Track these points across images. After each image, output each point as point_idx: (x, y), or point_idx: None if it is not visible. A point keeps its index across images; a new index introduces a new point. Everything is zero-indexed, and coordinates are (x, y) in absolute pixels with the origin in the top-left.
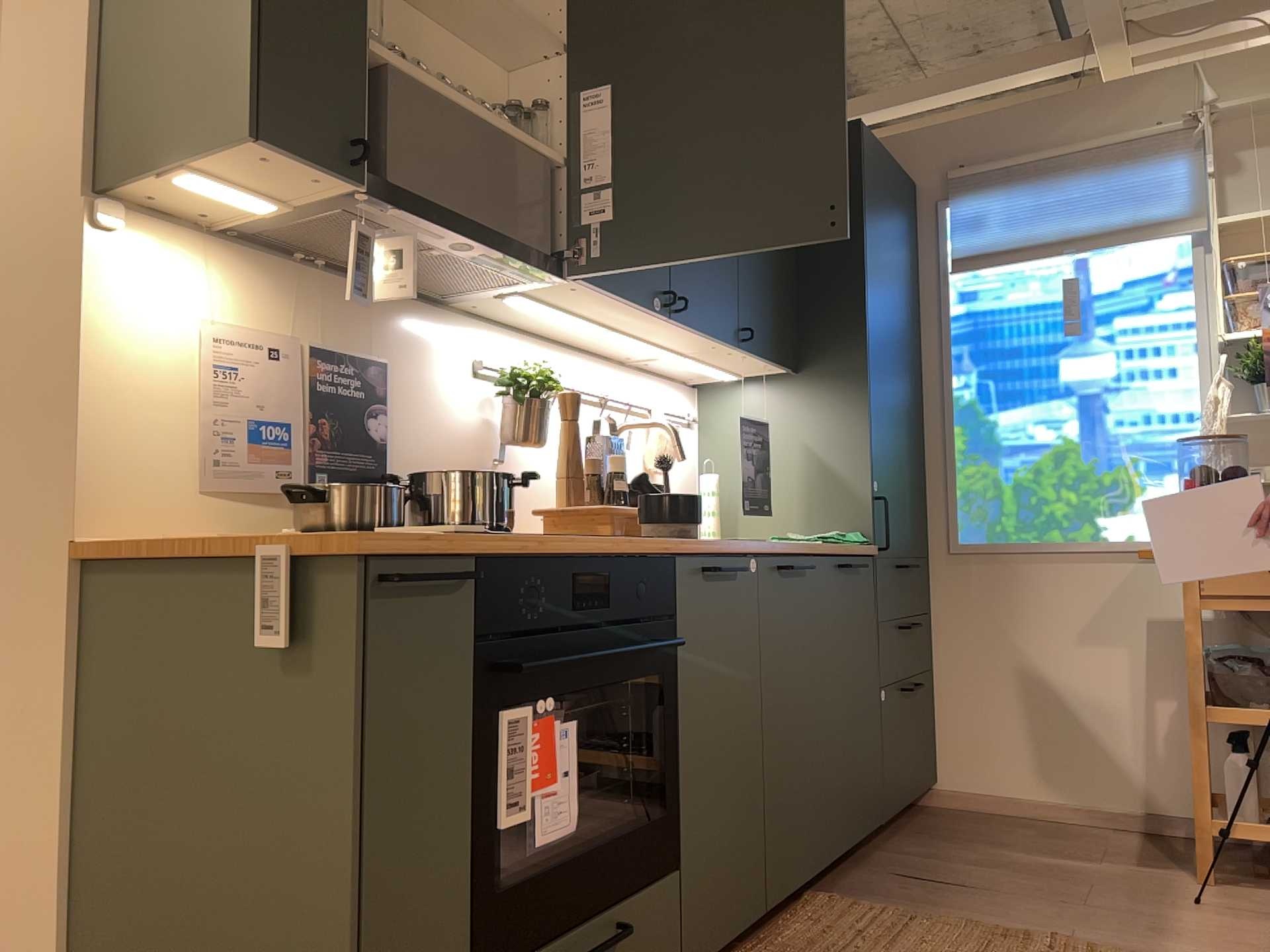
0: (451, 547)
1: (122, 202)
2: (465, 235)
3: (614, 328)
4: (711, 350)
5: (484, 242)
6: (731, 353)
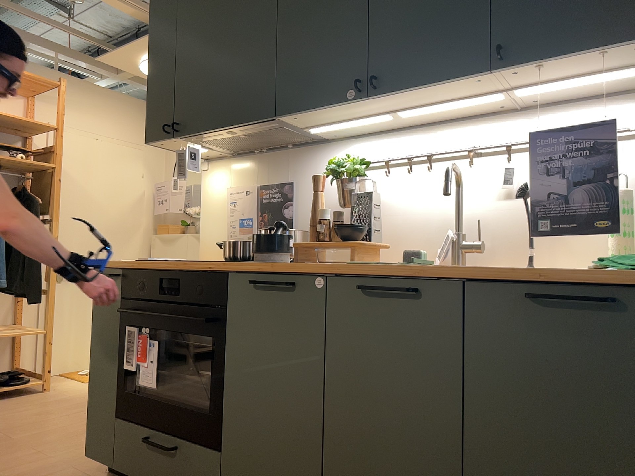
0: (111, 265)
1: (211, 159)
2: (218, 131)
3: (391, 112)
4: (498, 83)
5: (226, 129)
6: (520, 74)
